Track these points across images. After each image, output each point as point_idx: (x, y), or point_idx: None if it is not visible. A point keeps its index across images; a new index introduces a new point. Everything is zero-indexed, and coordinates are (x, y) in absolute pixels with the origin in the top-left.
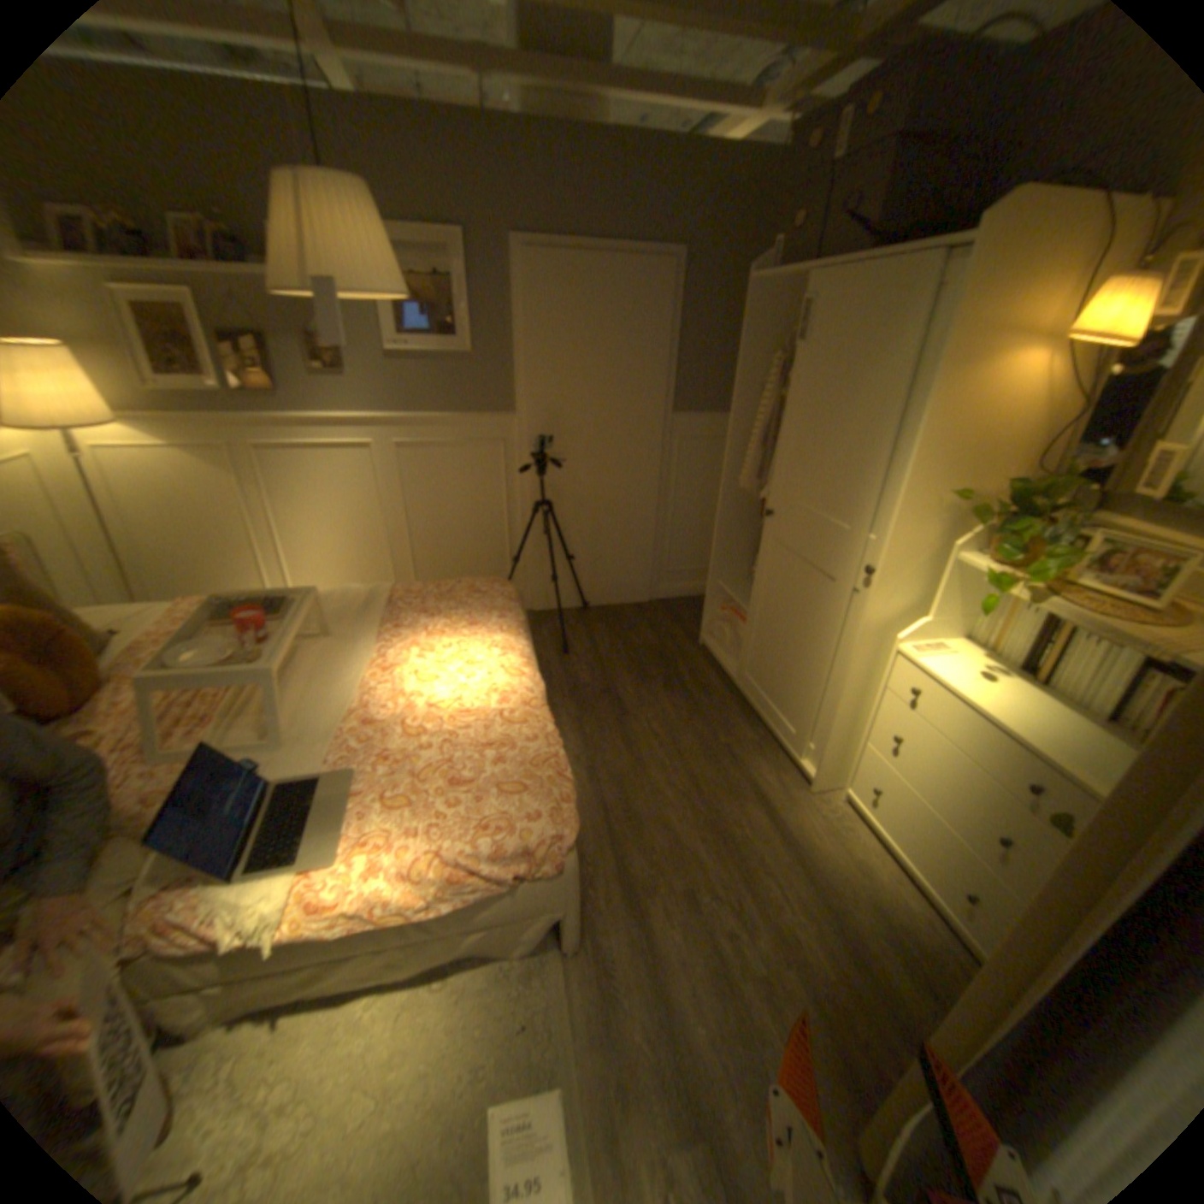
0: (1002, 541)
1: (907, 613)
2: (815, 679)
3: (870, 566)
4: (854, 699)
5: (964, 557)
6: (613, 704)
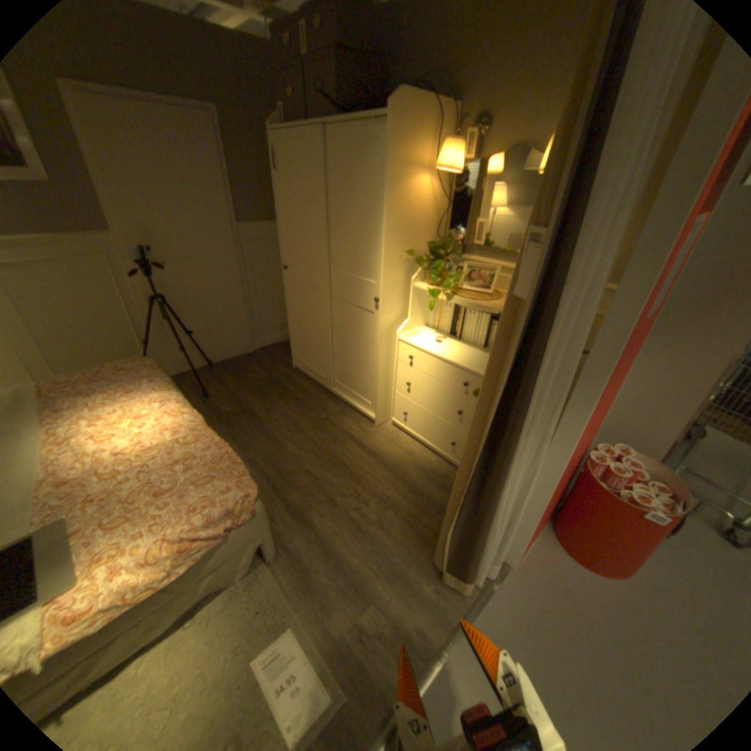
0: (430, 275)
1: (398, 320)
2: (364, 367)
3: (377, 298)
4: (385, 371)
5: (416, 286)
6: (252, 418)
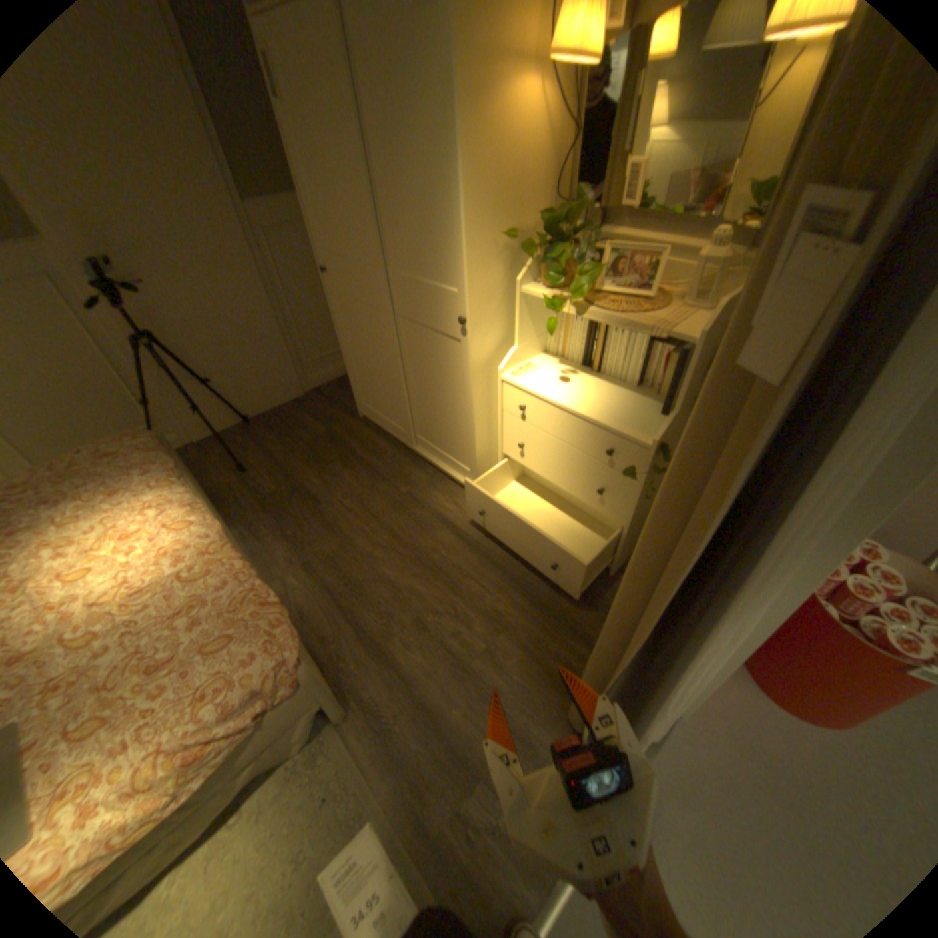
0: (548, 269)
1: (500, 348)
2: (454, 420)
3: (462, 317)
4: (485, 426)
5: (526, 289)
6: (306, 500)
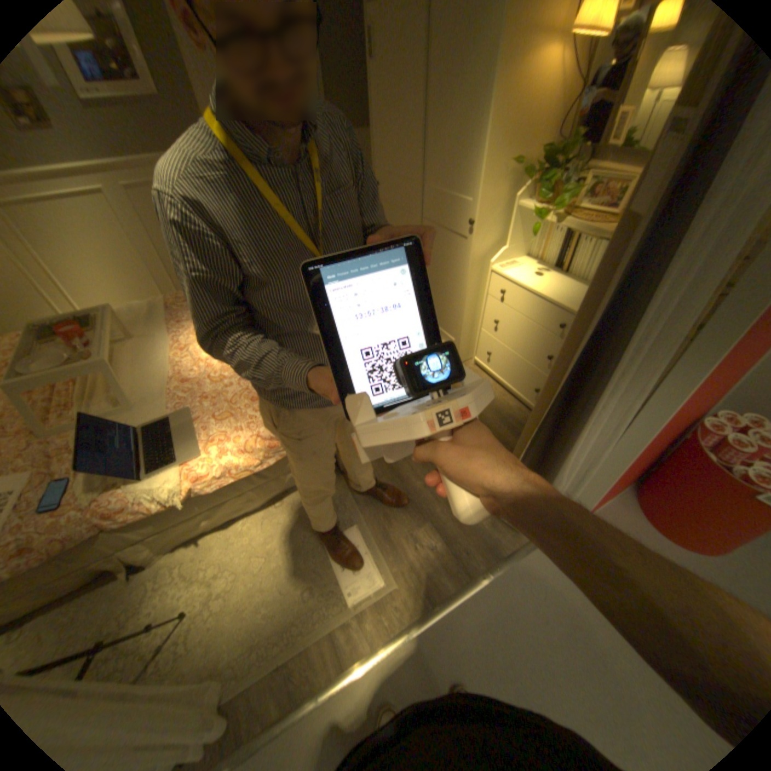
0: (541, 190)
1: (494, 247)
2: (450, 300)
3: (471, 220)
4: (472, 305)
5: (522, 204)
6: None
